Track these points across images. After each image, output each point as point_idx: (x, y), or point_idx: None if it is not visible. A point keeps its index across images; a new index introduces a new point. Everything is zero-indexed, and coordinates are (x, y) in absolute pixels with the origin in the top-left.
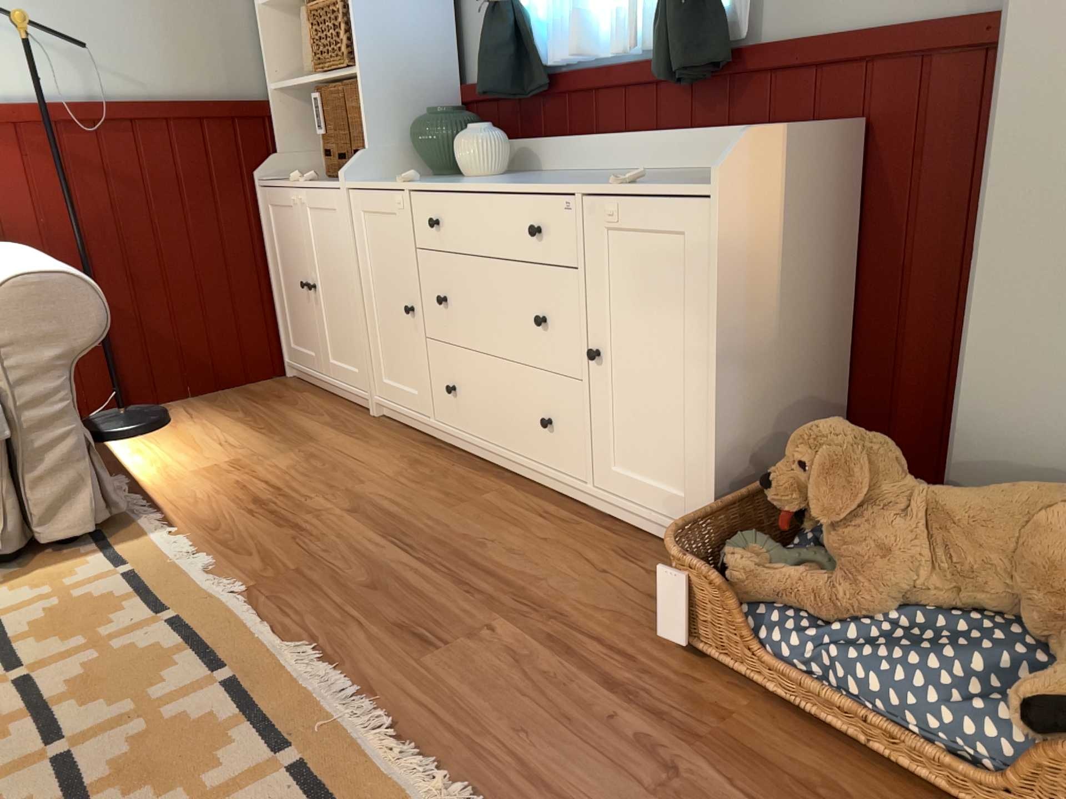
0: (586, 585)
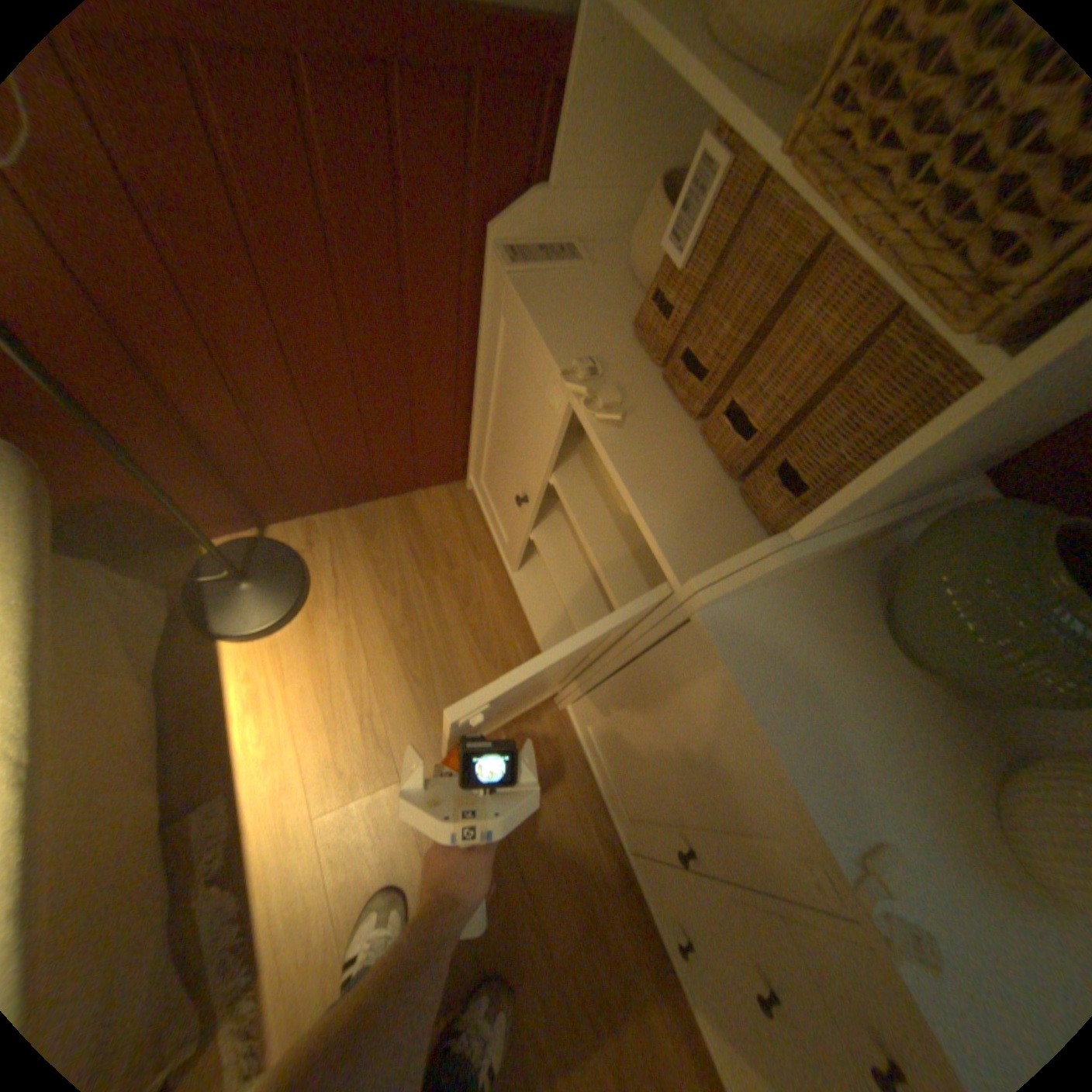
0: None
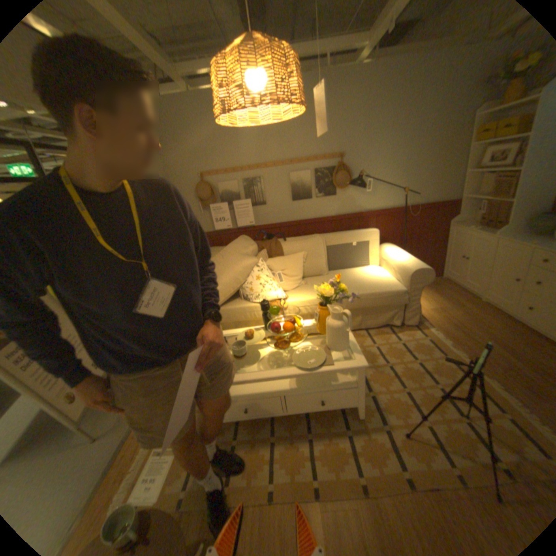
0: None
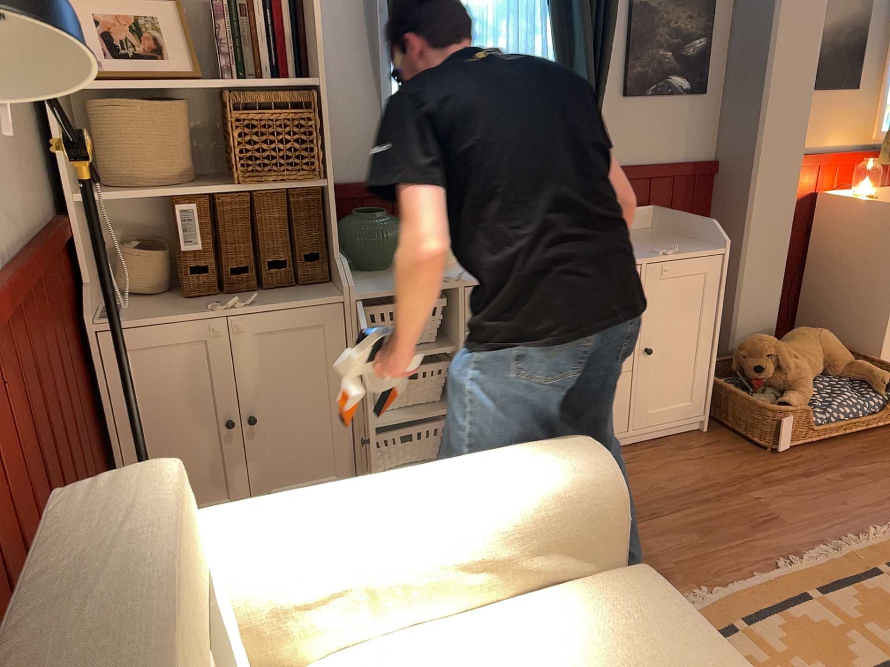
0: (714, 465)
